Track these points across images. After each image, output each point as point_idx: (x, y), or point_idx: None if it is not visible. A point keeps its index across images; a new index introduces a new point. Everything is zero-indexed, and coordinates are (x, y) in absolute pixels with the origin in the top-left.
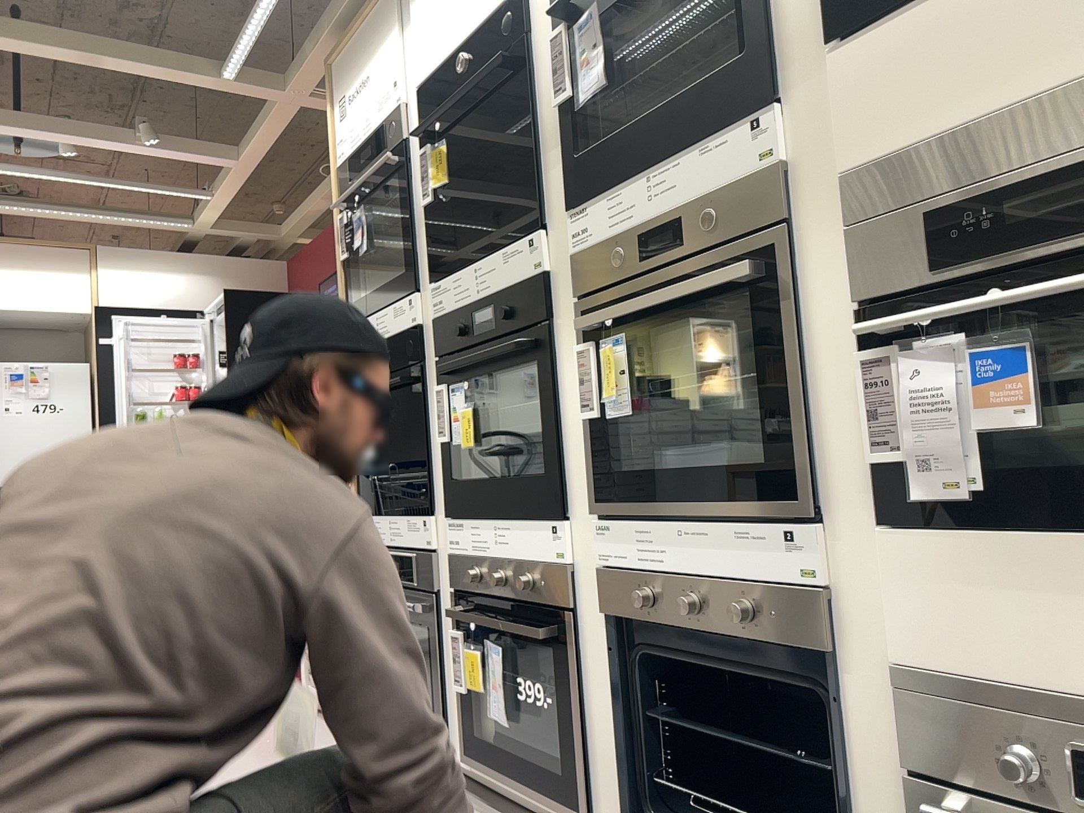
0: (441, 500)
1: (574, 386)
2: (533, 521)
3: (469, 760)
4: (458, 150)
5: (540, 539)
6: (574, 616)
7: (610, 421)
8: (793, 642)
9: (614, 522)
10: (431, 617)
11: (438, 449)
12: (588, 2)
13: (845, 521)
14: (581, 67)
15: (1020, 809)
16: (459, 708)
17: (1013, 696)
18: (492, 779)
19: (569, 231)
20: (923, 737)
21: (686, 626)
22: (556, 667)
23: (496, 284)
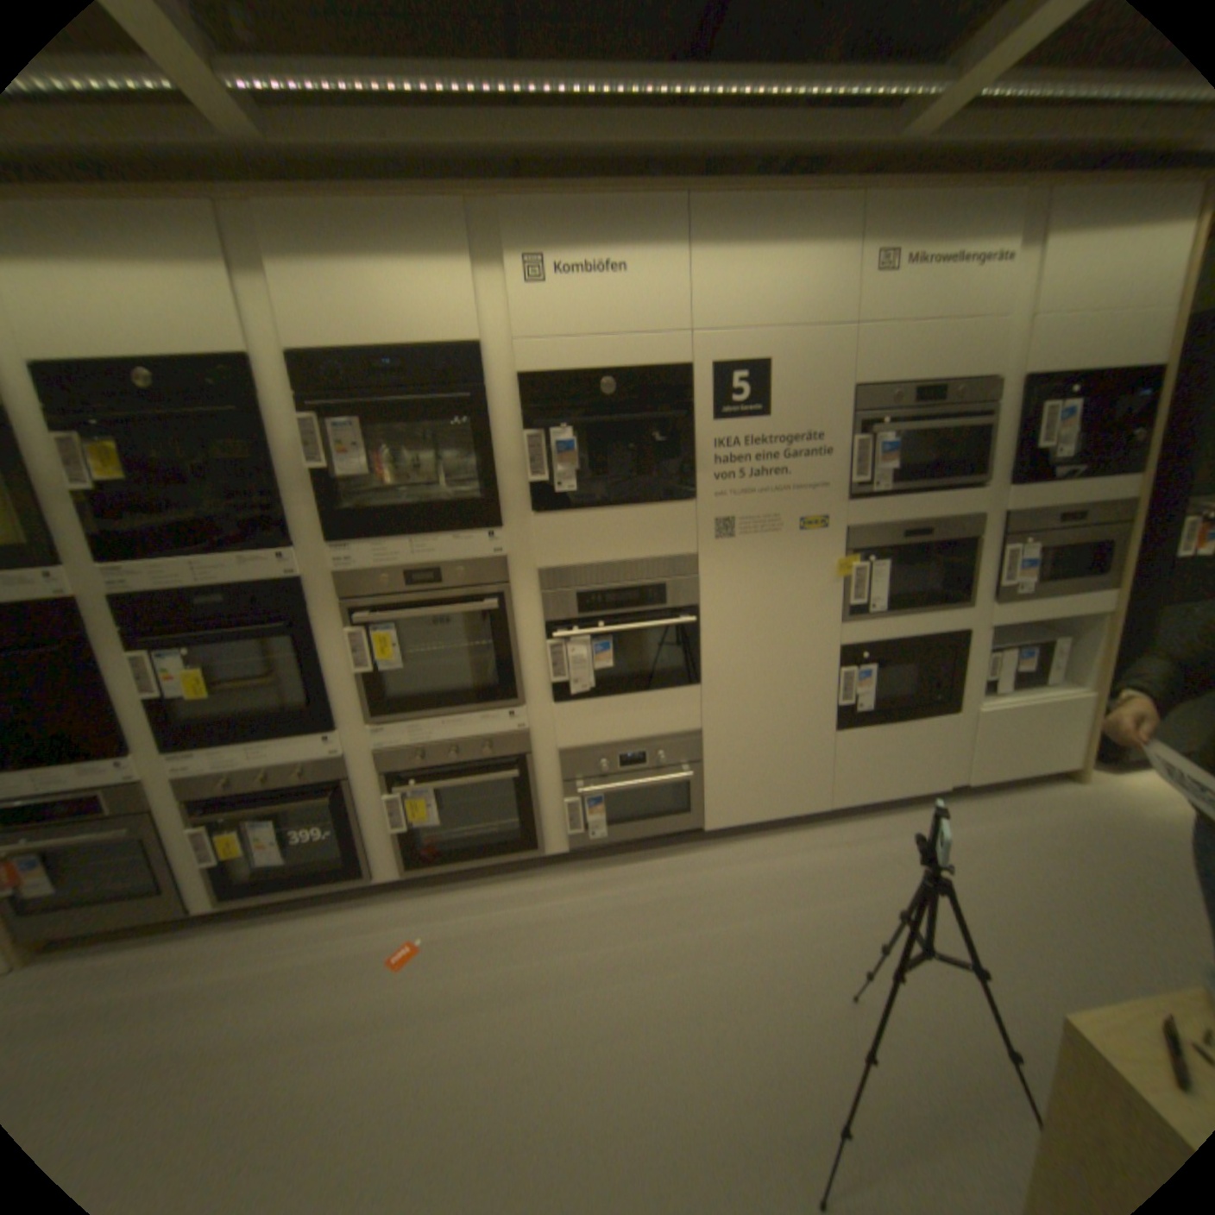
0: (142, 743)
1: (336, 654)
2: (296, 739)
3: (220, 906)
4: (122, 446)
5: (308, 749)
6: (342, 783)
7: (381, 675)
8: (511, 756)
9: (384, 727)
10: (143, 833)
11: (129, 705)
12: (346, 414)
13: (534, 706)
14: (332, 449)
15: (598, 780)
16: (197, 880)
17: (599, 749)
18: (244, 905)
19: (328, 558)
20: (568, 771)
21: (445, 766)
22: (331, 816)
23: (230, 582)
